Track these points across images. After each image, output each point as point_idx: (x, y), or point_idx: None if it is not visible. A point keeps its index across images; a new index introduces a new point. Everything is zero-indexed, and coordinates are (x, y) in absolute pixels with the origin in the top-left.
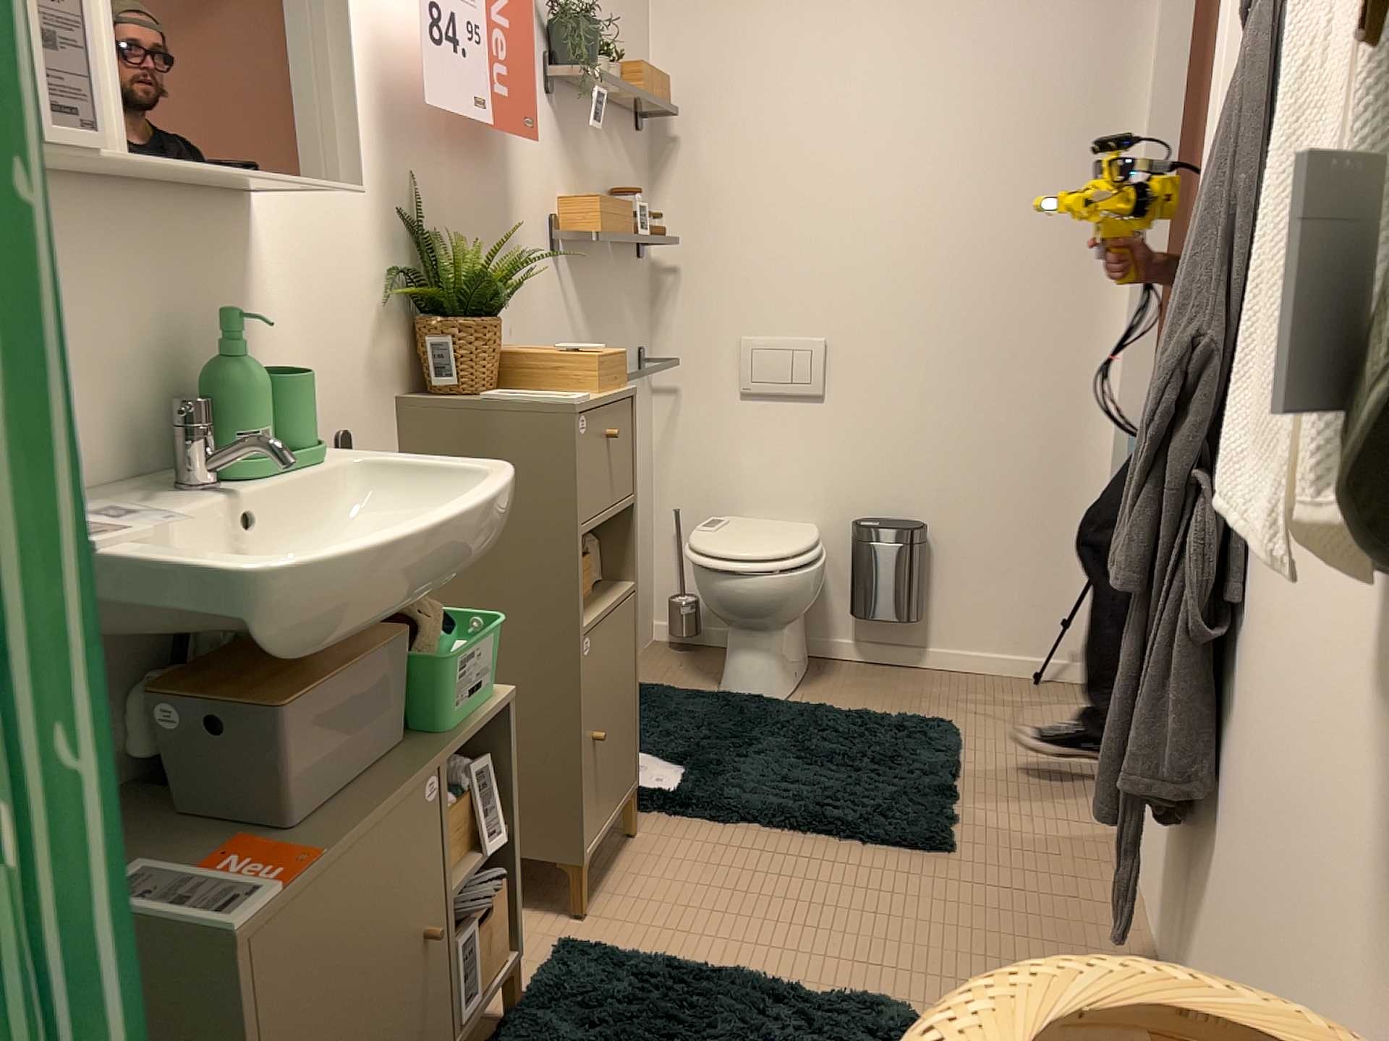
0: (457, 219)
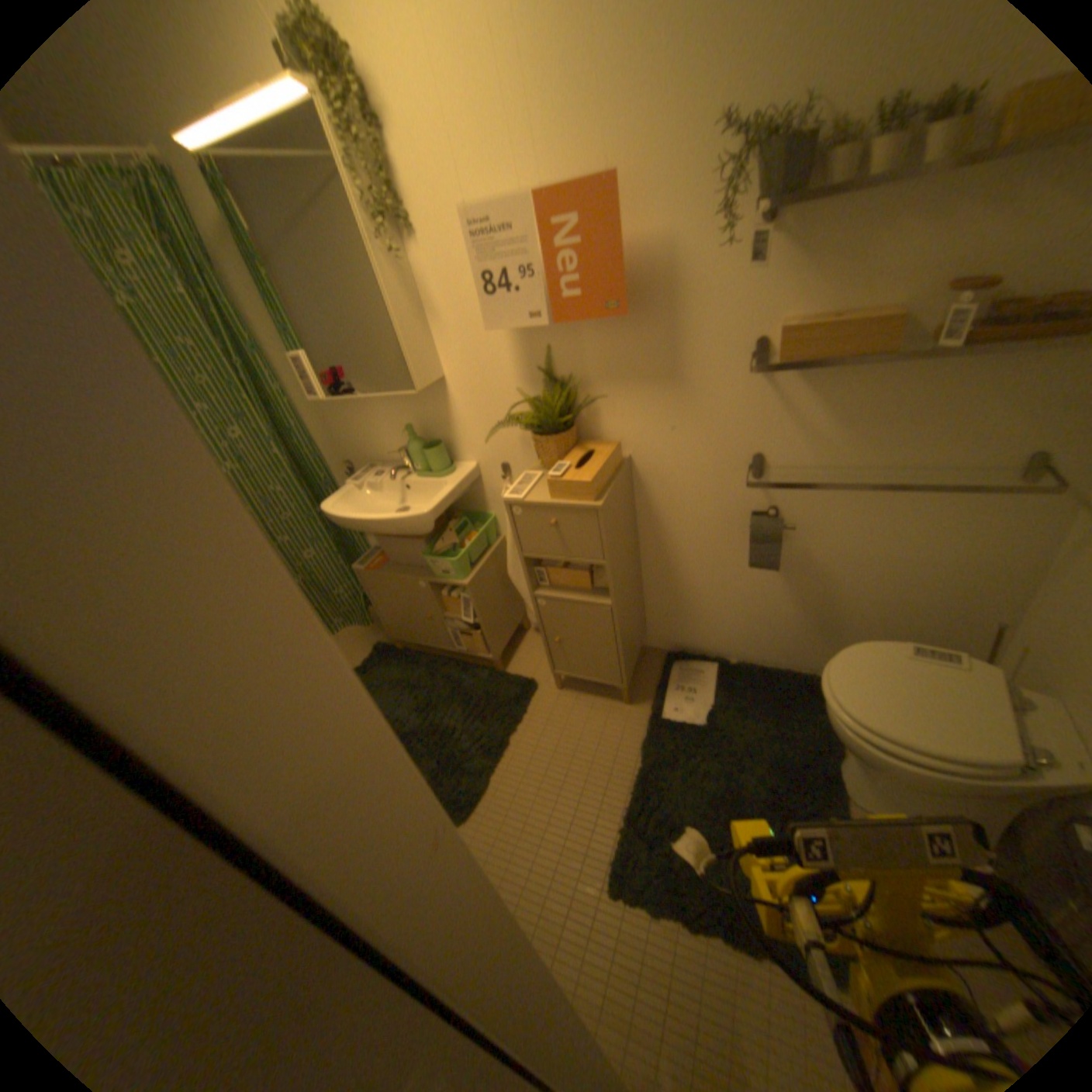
0: (596, 362)
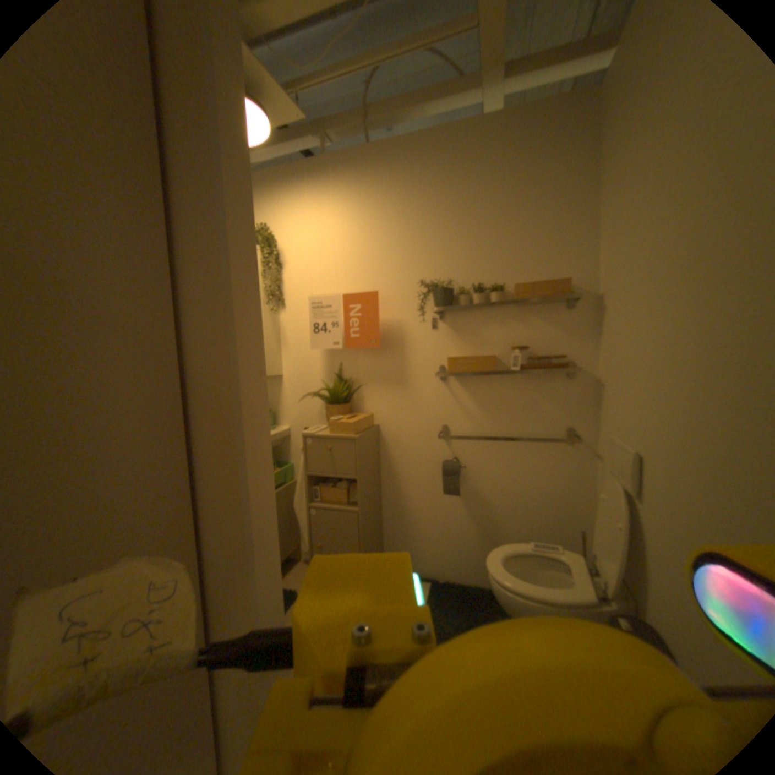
0: (365, 371)
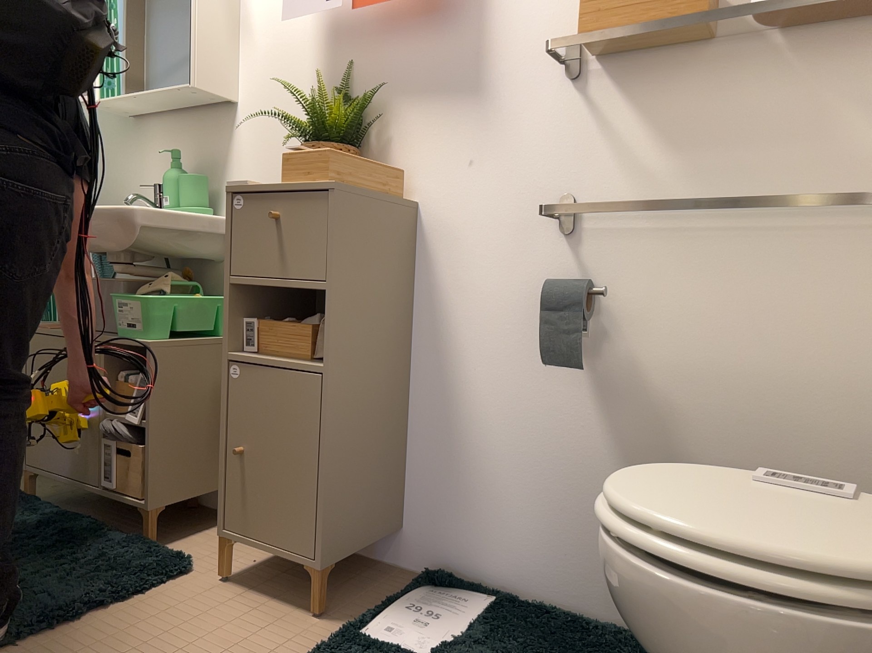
0: (397, 82)
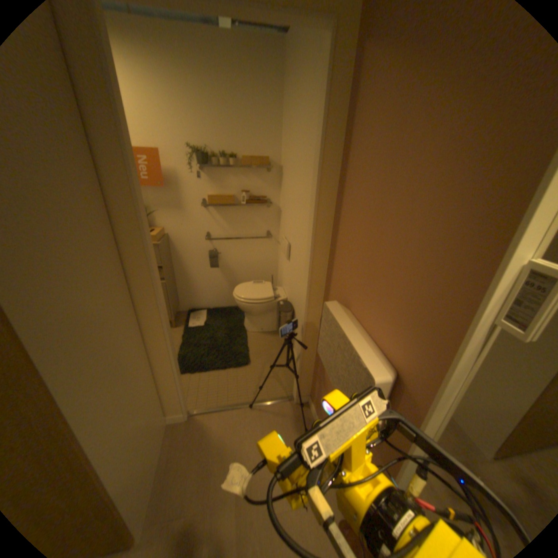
0: (154, 202)
